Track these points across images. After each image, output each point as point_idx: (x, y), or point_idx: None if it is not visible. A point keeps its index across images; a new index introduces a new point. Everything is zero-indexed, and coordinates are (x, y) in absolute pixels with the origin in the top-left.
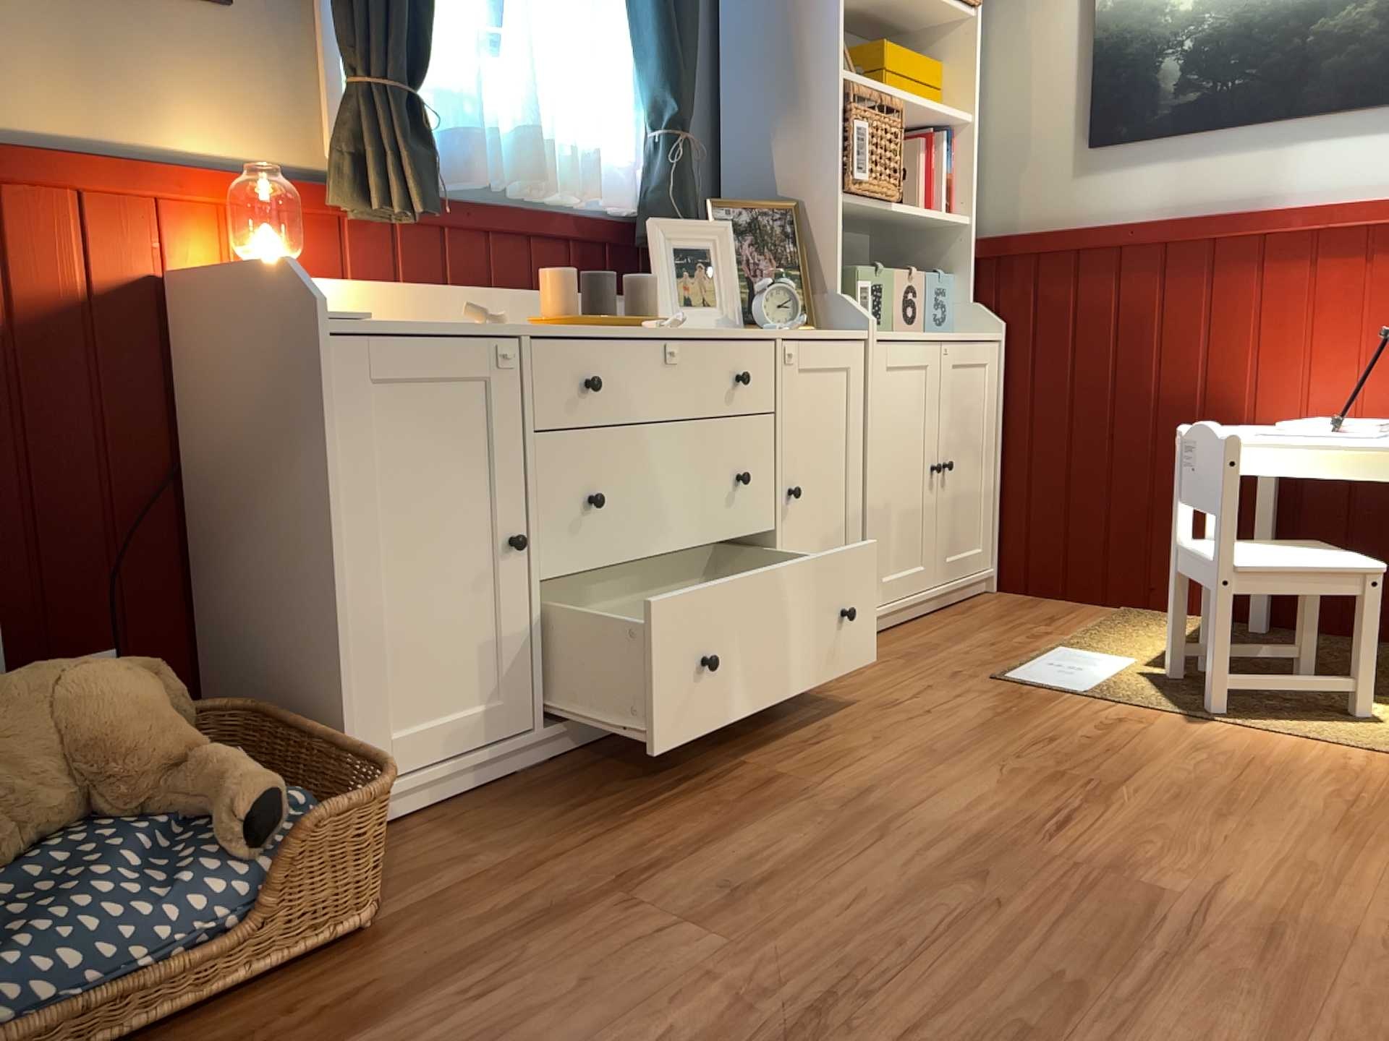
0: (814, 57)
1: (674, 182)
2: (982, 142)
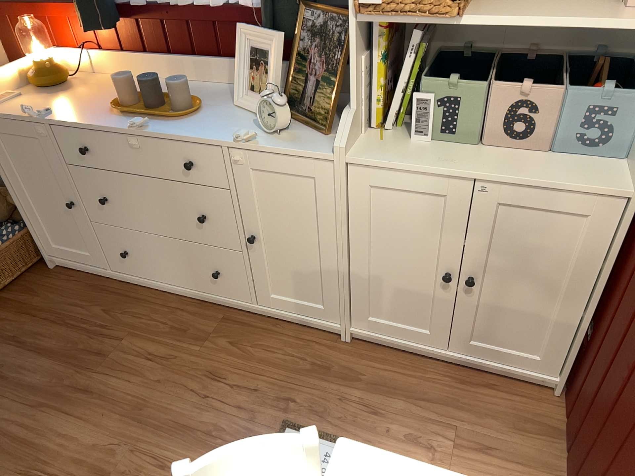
0: None
1: None
2: None
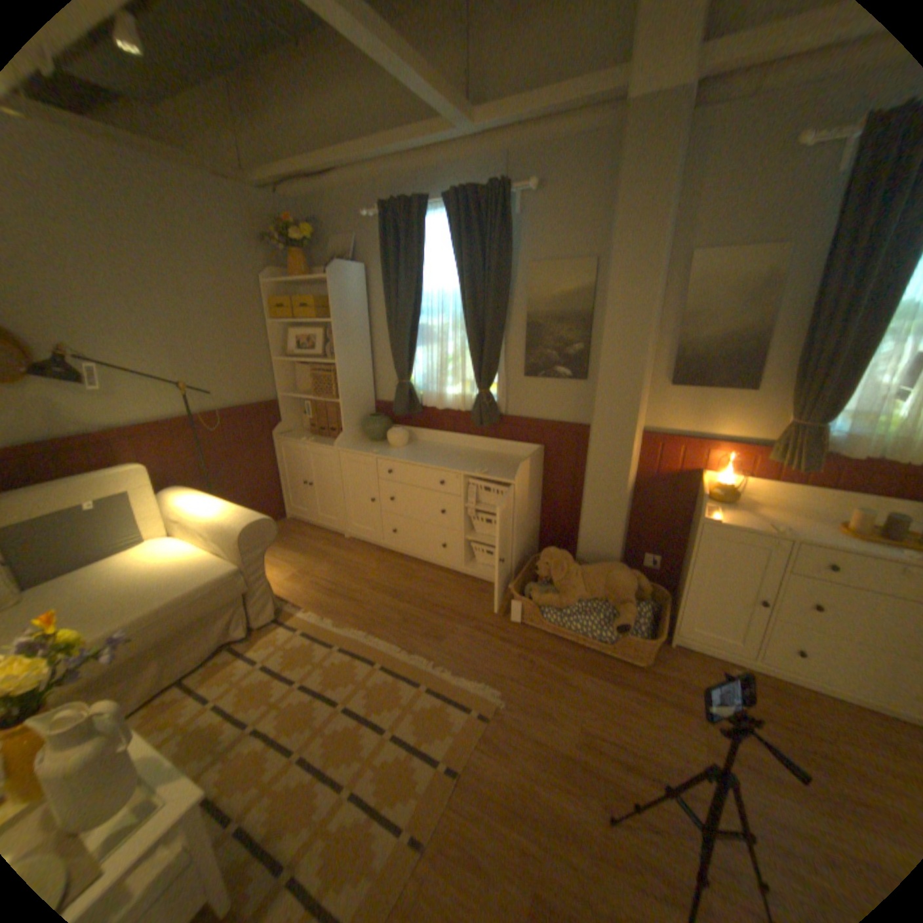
0: None
1: None
2: None
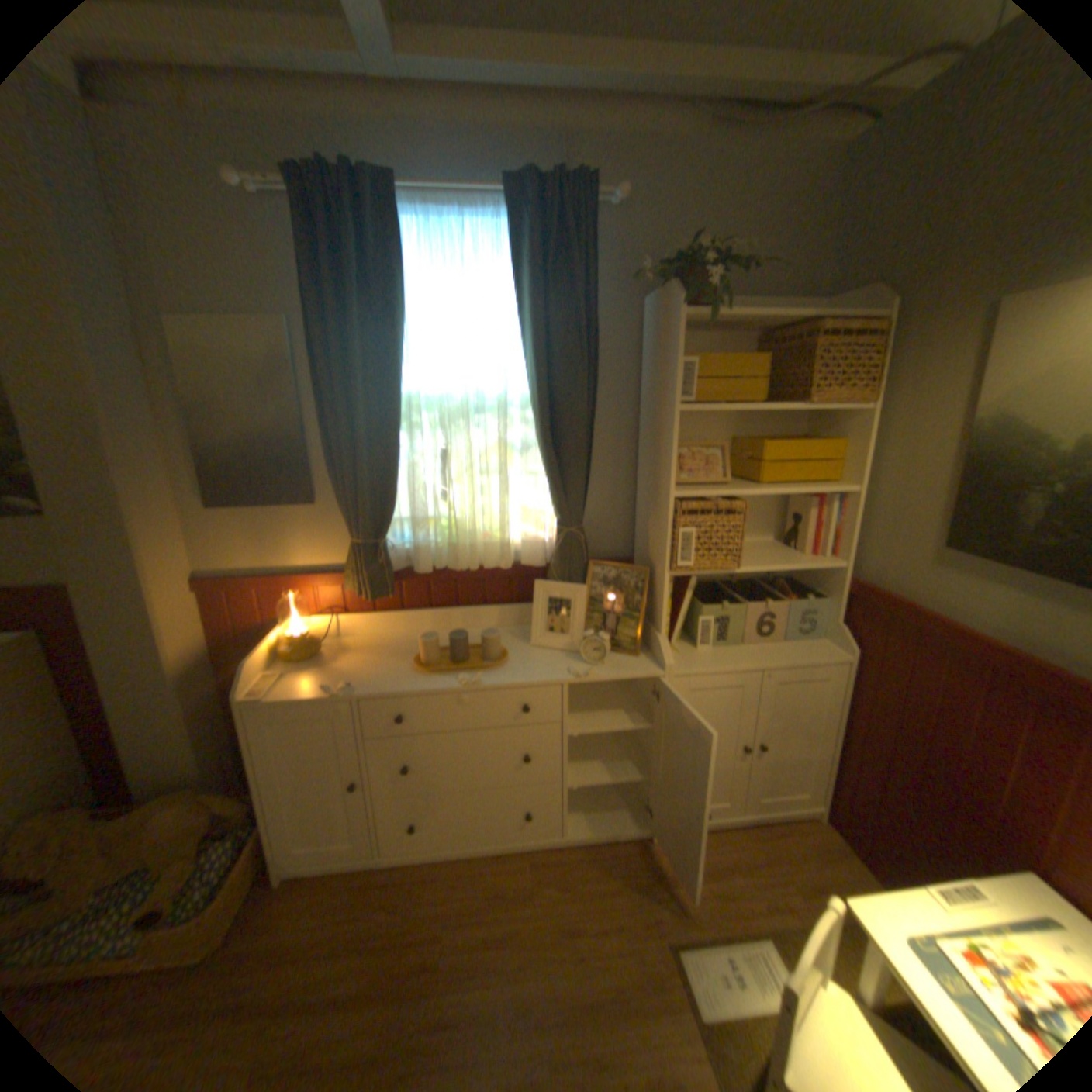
0: (663, 480)
1: (557, 558)
2: (873, 505)
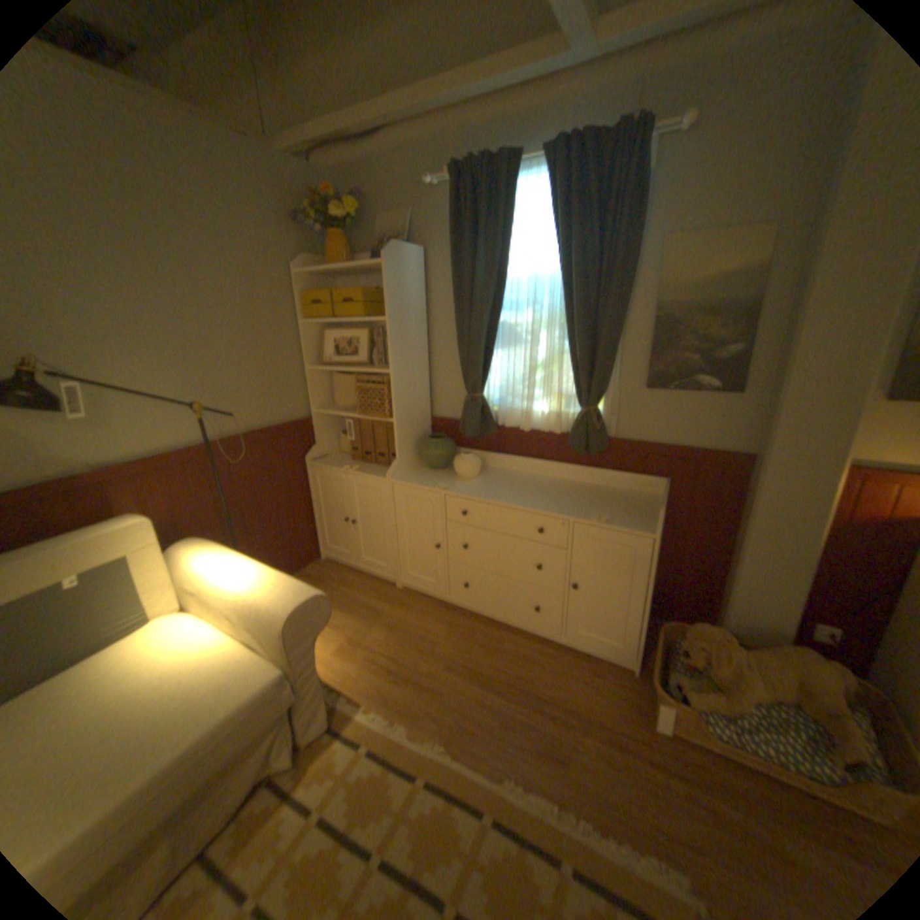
0: None
1: None
2: None
